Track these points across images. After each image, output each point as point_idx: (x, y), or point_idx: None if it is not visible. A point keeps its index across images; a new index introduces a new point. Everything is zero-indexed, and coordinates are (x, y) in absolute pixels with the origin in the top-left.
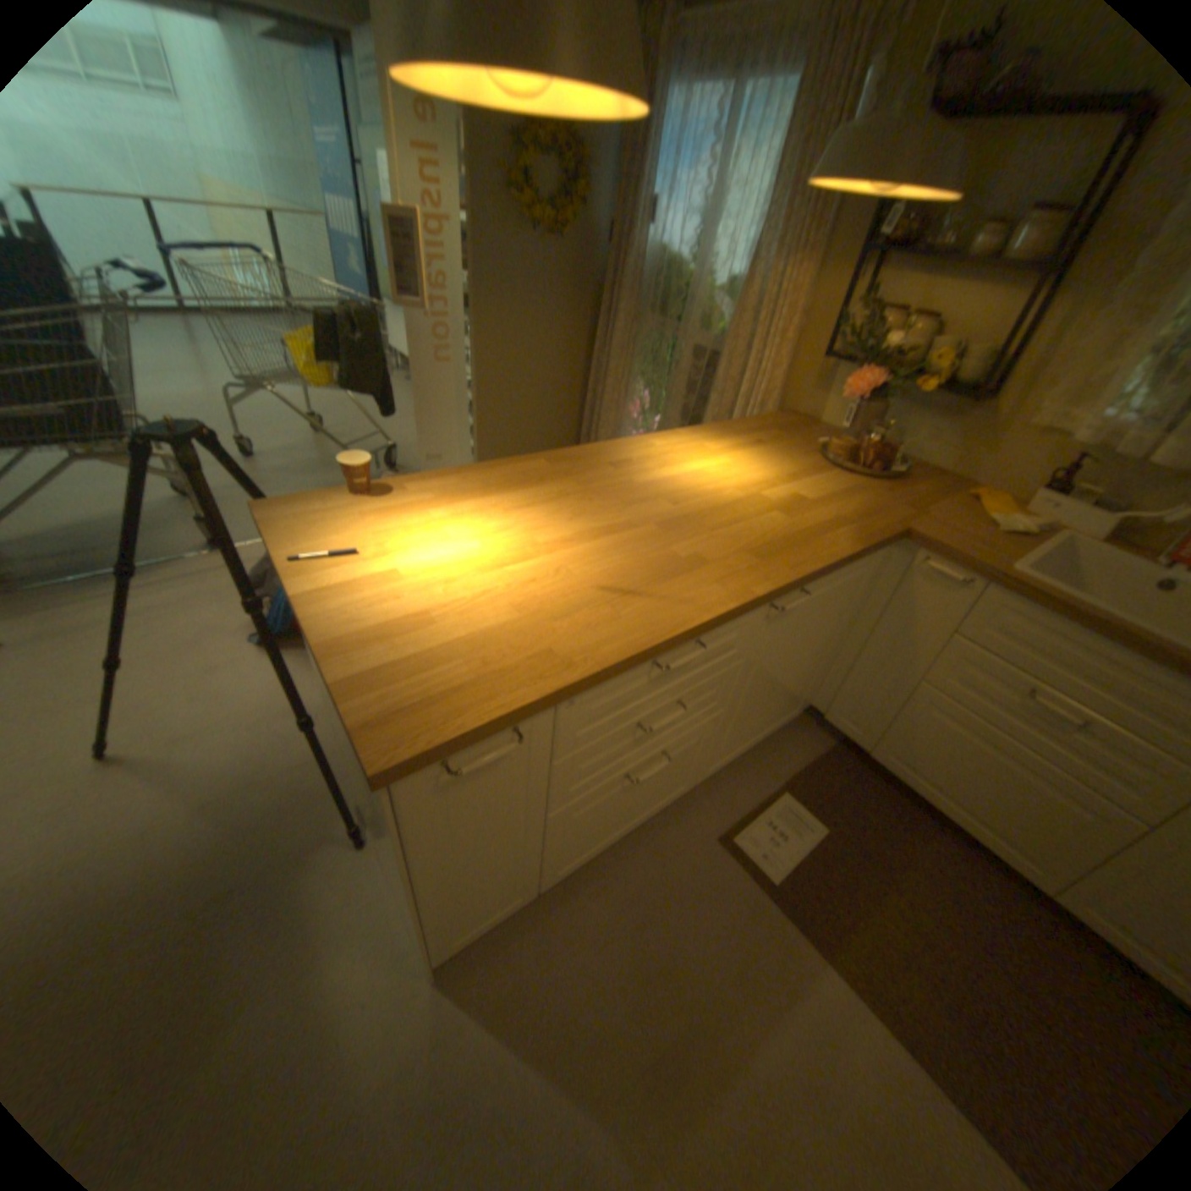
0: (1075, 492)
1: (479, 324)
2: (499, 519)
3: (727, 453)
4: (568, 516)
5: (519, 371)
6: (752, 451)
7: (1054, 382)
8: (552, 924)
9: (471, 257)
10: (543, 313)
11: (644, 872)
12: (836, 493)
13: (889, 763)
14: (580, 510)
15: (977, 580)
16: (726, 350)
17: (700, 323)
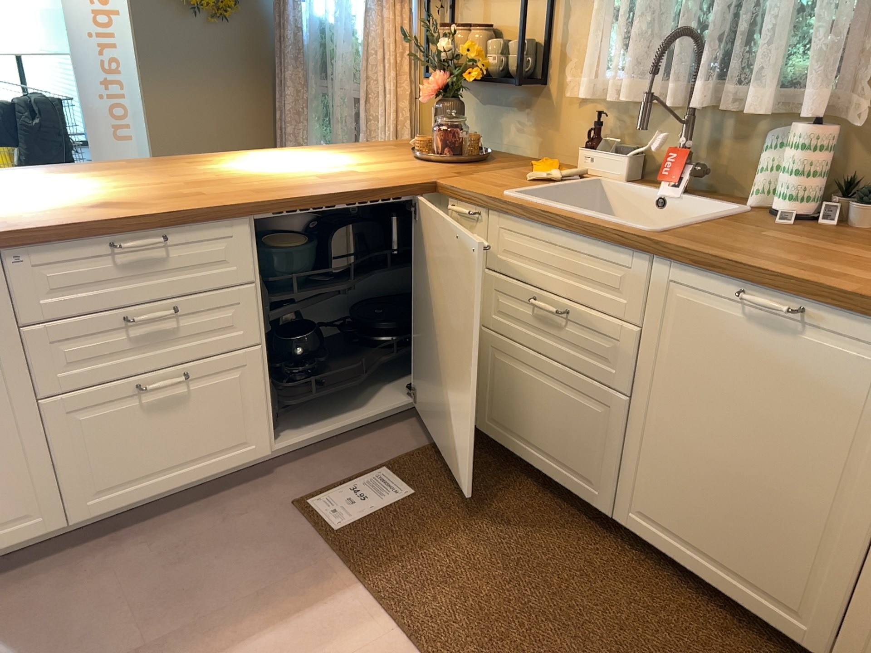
0: (601, 147)
1: (152, 101)
2: (43, 184)
3: (316, 156)
4: (108, 182)
5: (201, 143)
6: (343, 155)
7: (572, 63)
8: (85, 562)
9: (138, 43)
10: (220, 90)
11: (200, 525)
12: (390, 169)
13: (487, 428)
14: (124, 180)
15: (480, 211)
16: (361, 93)
17: (351, 79)
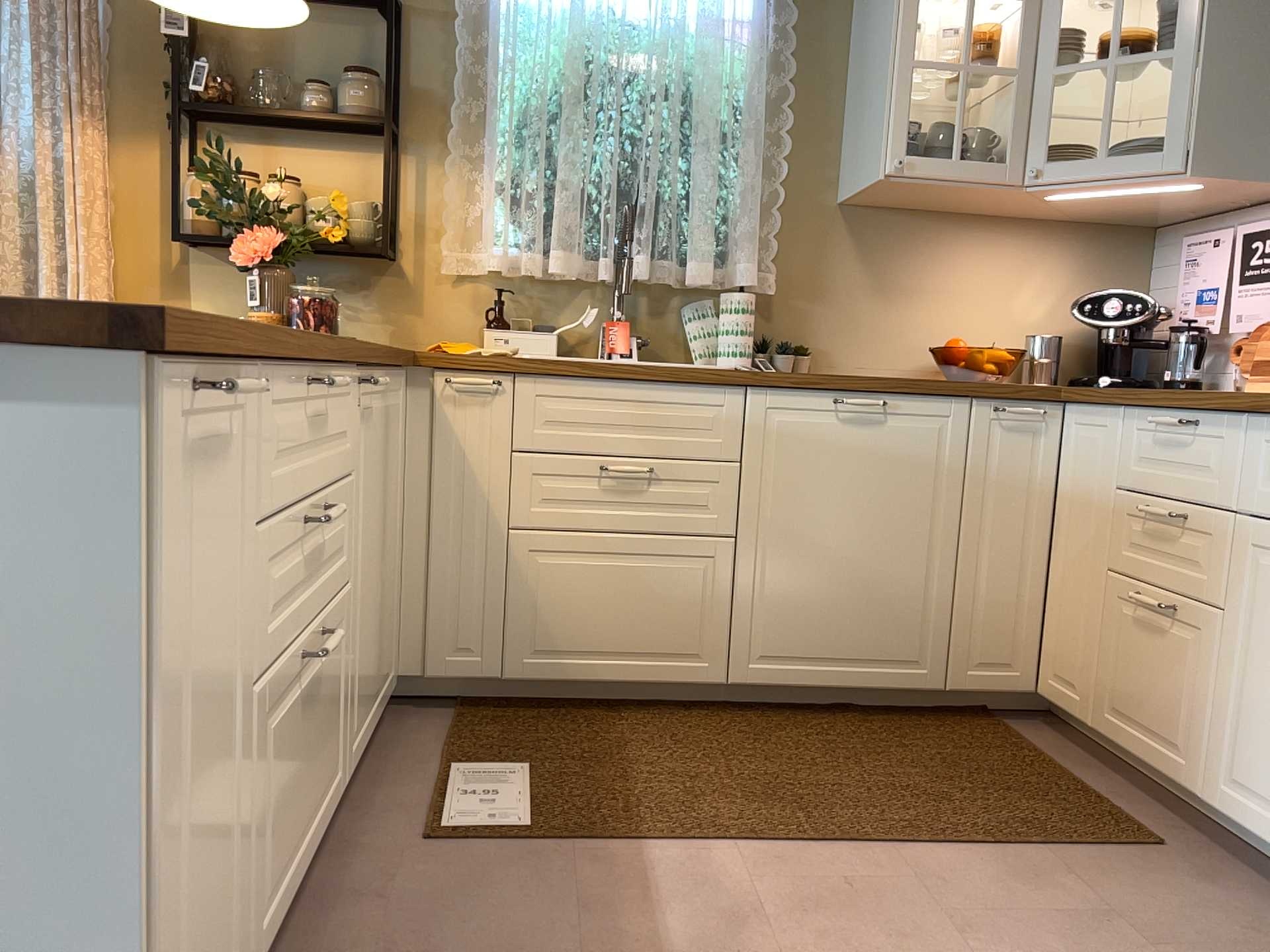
0: (512, 325)
1: None
2: None
3: None
4: None
5: None
6: None
7: (440, 235)
8: None
9: None
10: None
11: (356, 927)
12: None
13: (525, 670)
14: None
15: (500, 380)
16: None
17: None
